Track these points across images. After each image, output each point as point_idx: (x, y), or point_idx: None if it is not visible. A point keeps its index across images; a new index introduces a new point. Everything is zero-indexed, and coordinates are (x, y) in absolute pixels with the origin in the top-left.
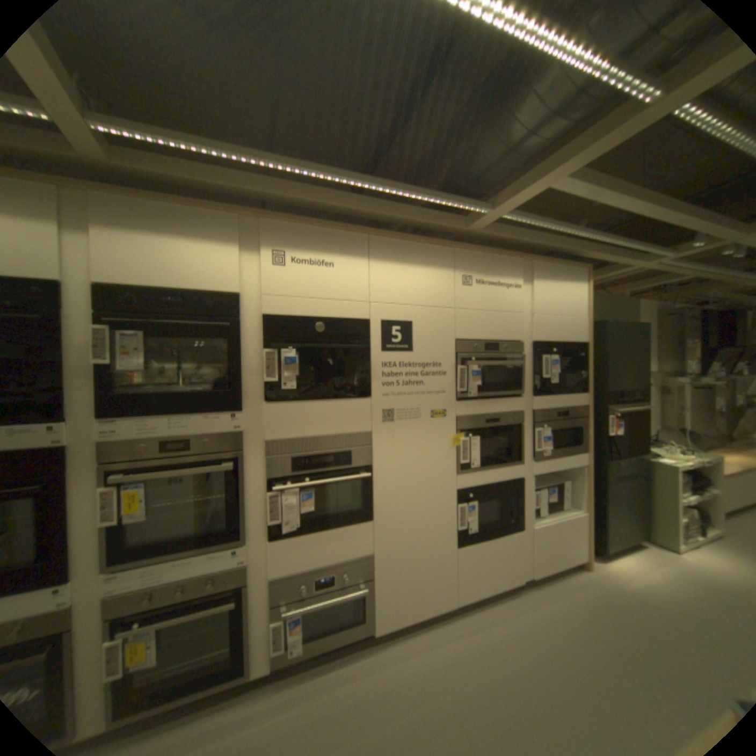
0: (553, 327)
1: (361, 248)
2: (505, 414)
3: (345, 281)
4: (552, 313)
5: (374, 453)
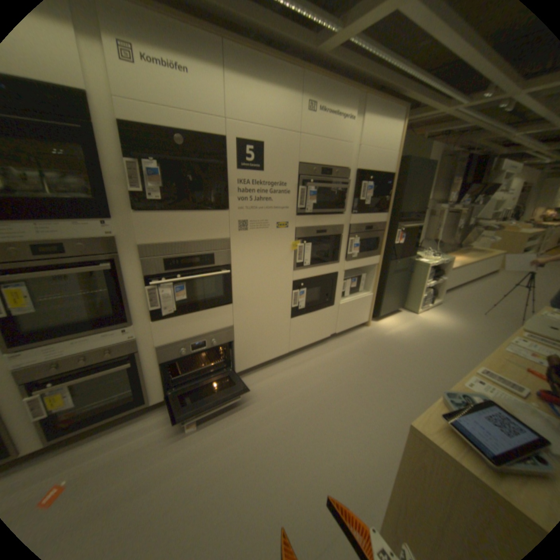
0: (372, 158)
1: (215, 54)
2: (330, 227)
3: (200, 91)
4: (374, 146)
5: (232, 255)
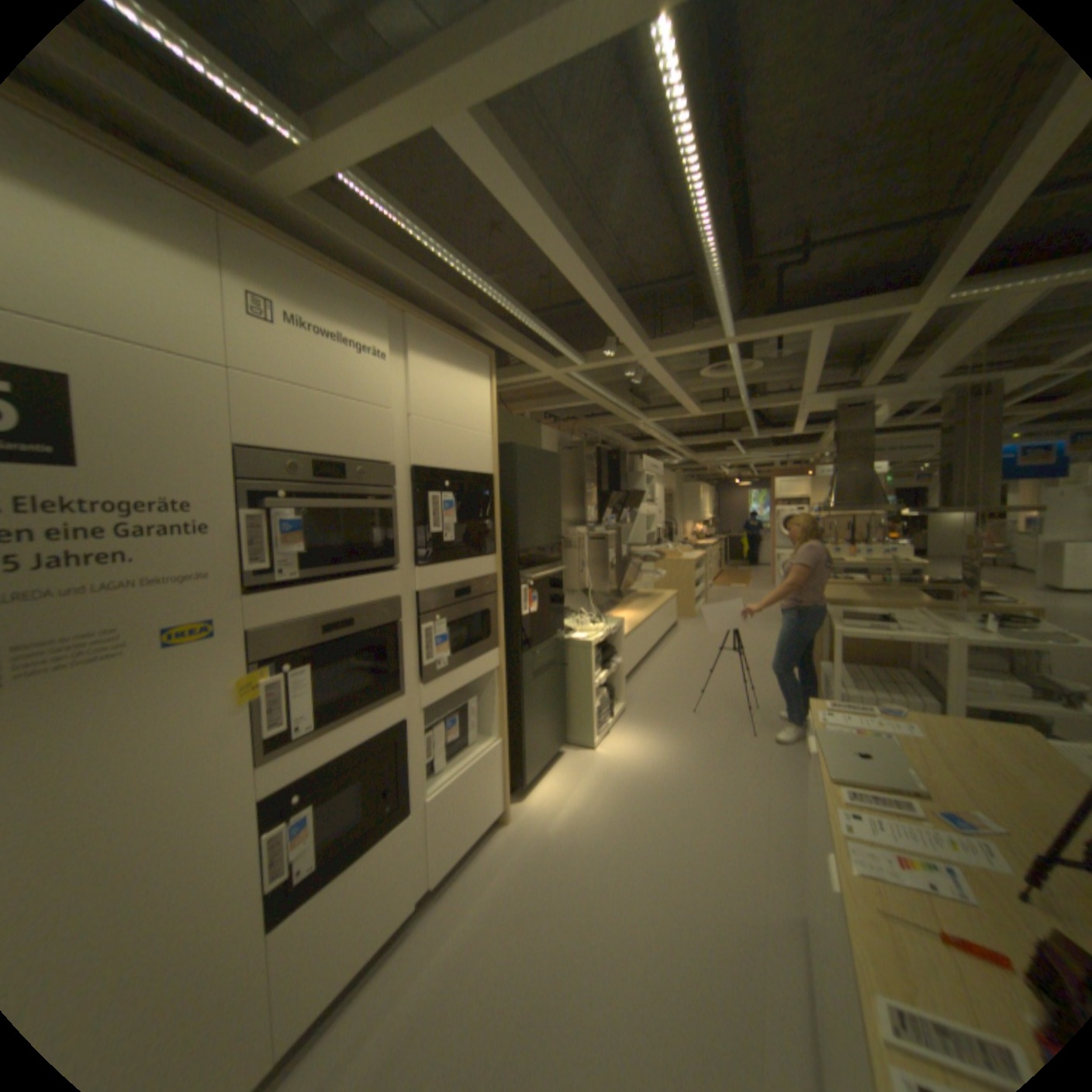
0: (443, 443)
1: None
2: (365, 607)
3: None
4: (442, 420)
5: None
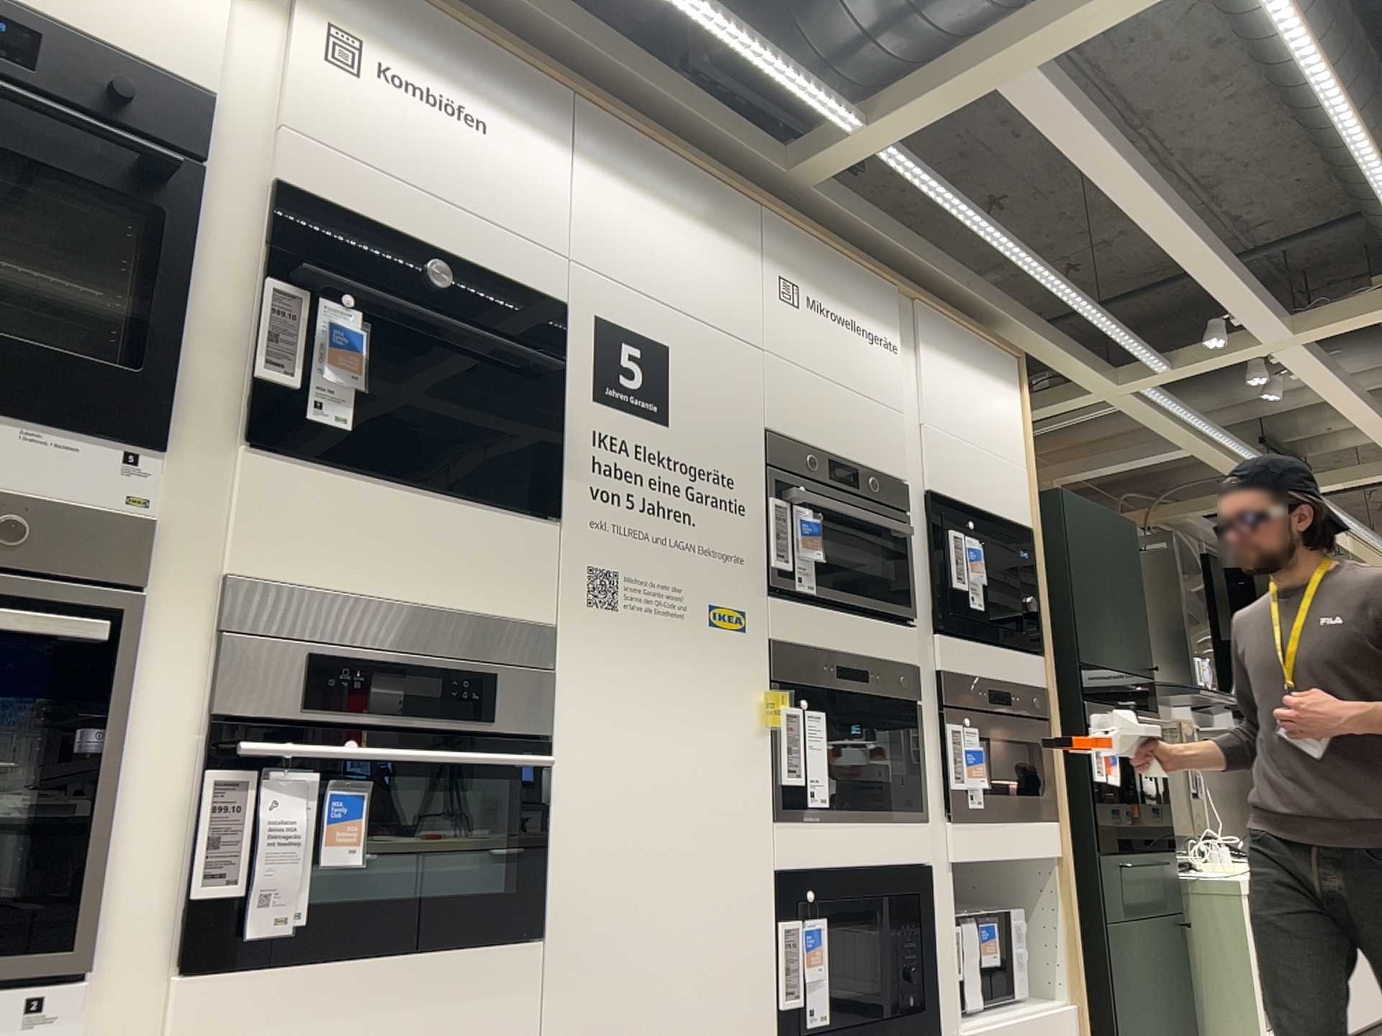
0: (964, 466)
1: (560, 116)
2: (881, 663)
3: (515, 179)
4: (961, 434)
5: (562, 698)
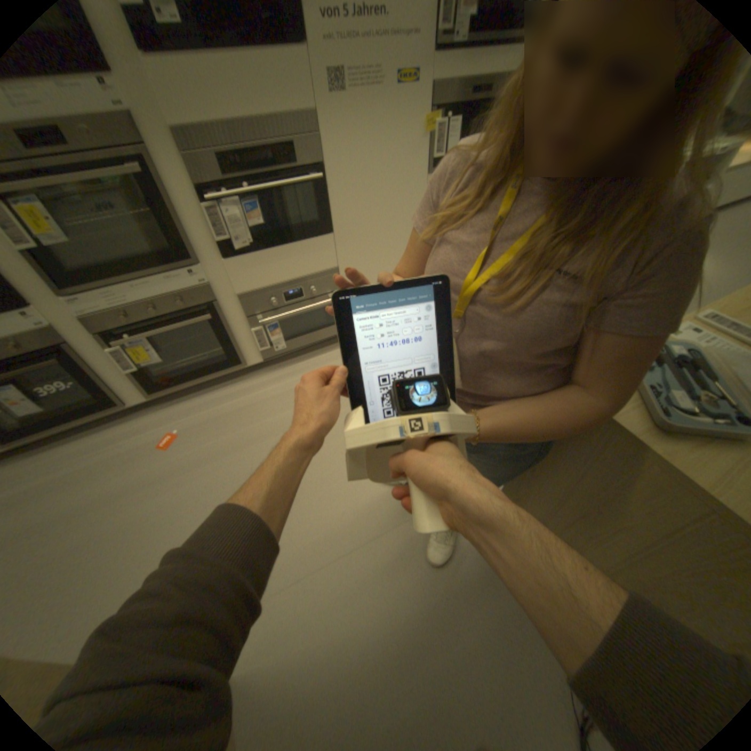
0: None
1: None
2: (500, 77)
3: None
4: None
5: (323, 144)
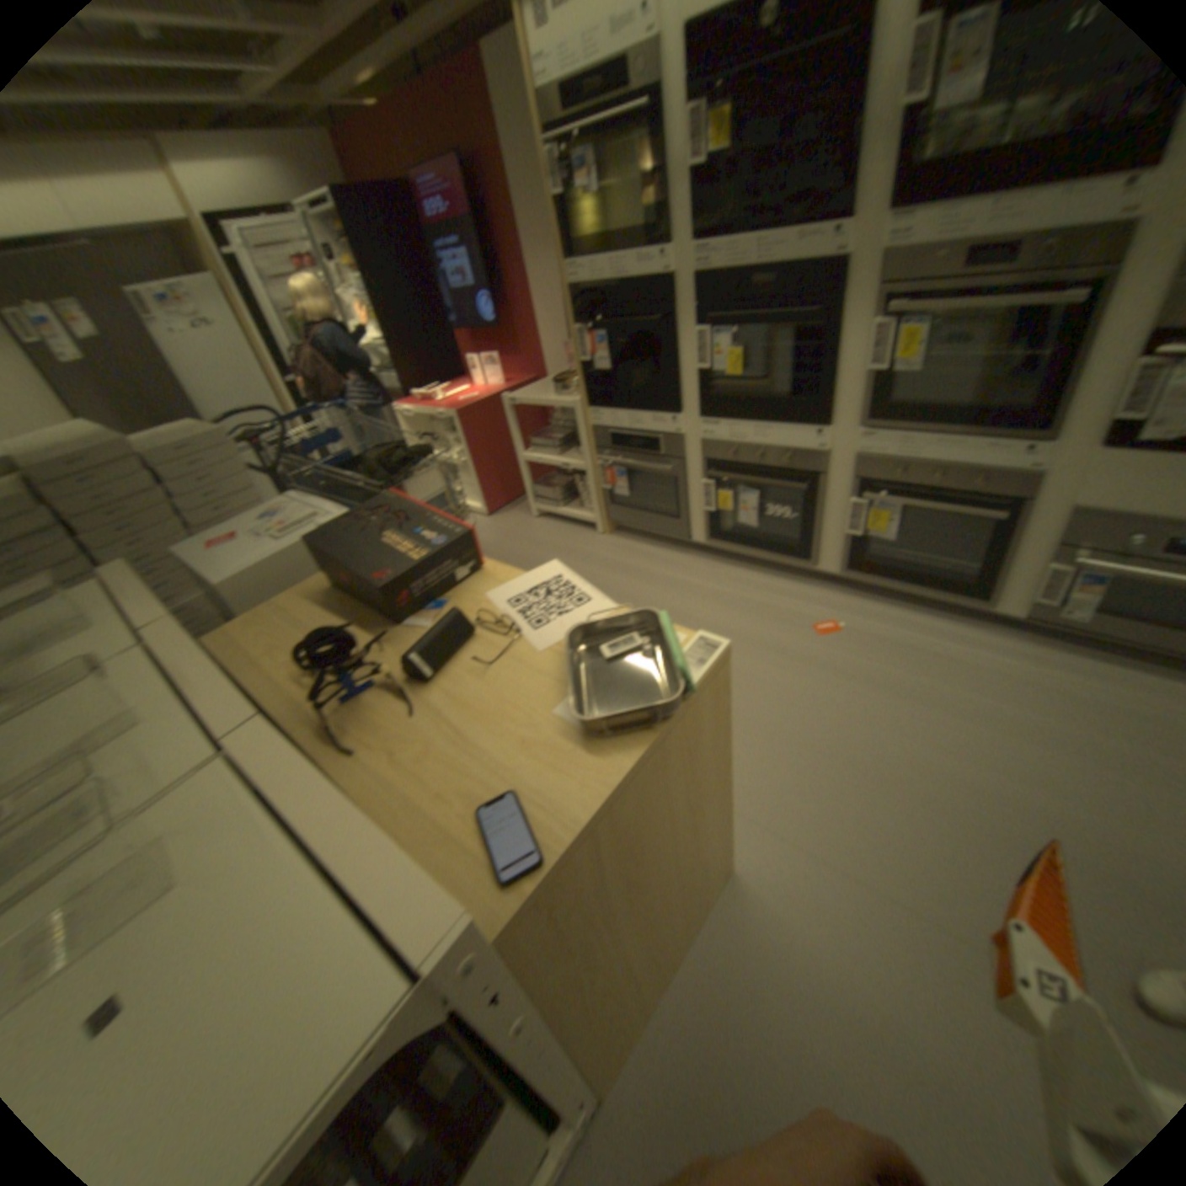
0: None
1: None
2: None
3: None
4: None
5: None
